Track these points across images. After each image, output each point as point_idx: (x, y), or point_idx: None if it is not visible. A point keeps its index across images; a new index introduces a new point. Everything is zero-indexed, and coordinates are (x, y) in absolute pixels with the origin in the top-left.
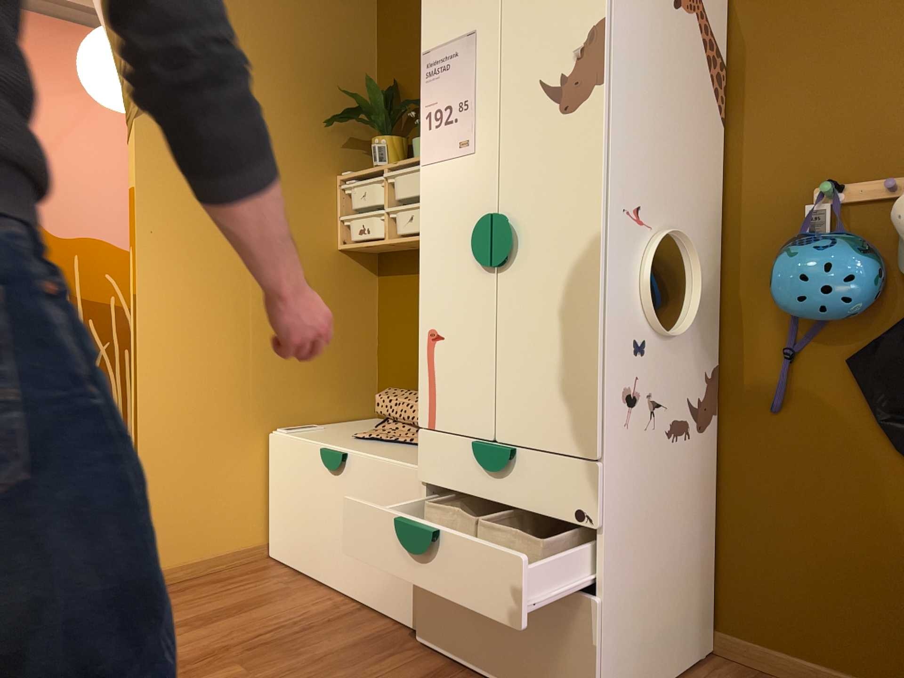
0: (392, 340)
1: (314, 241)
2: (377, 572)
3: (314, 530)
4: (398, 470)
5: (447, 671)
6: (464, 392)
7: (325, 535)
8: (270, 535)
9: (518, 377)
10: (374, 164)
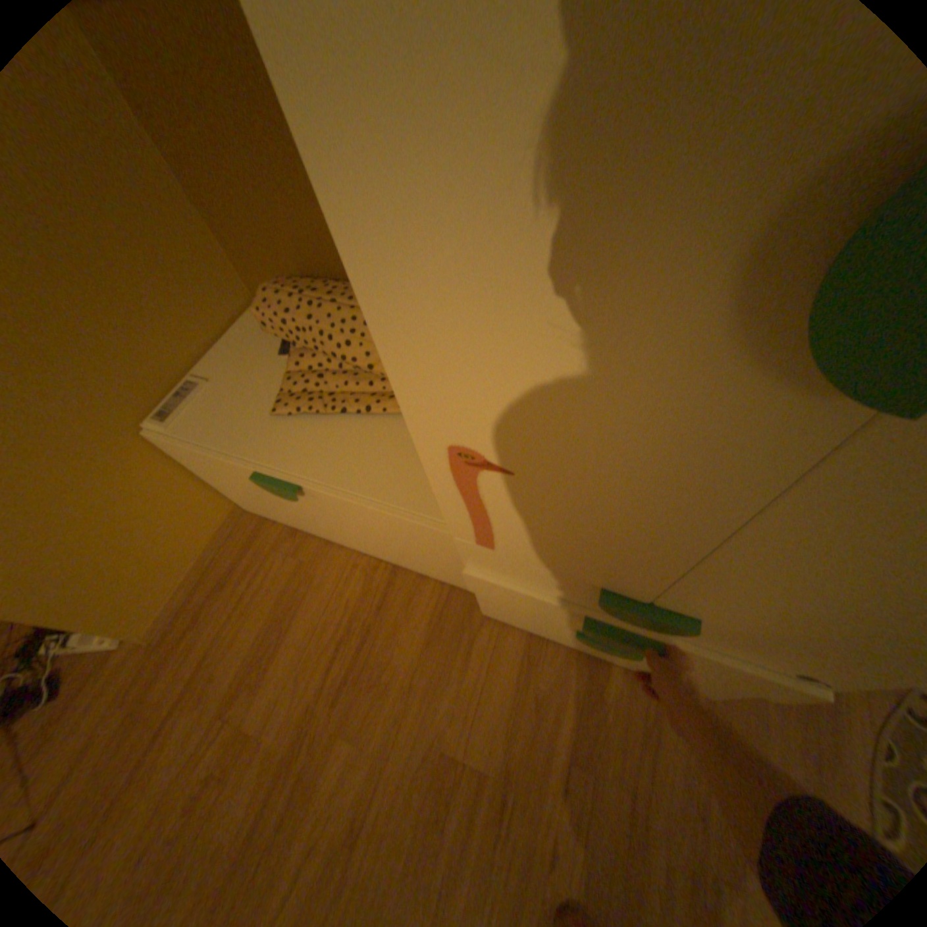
0: (207, 177)
1: None
2: (404, 558)
3: (294, 515)
4: (409, 521)
5: (532, 644)
6: (578, 547)
7: (313, 522)
8: (232, 495)
9: (776, 587)
10: None
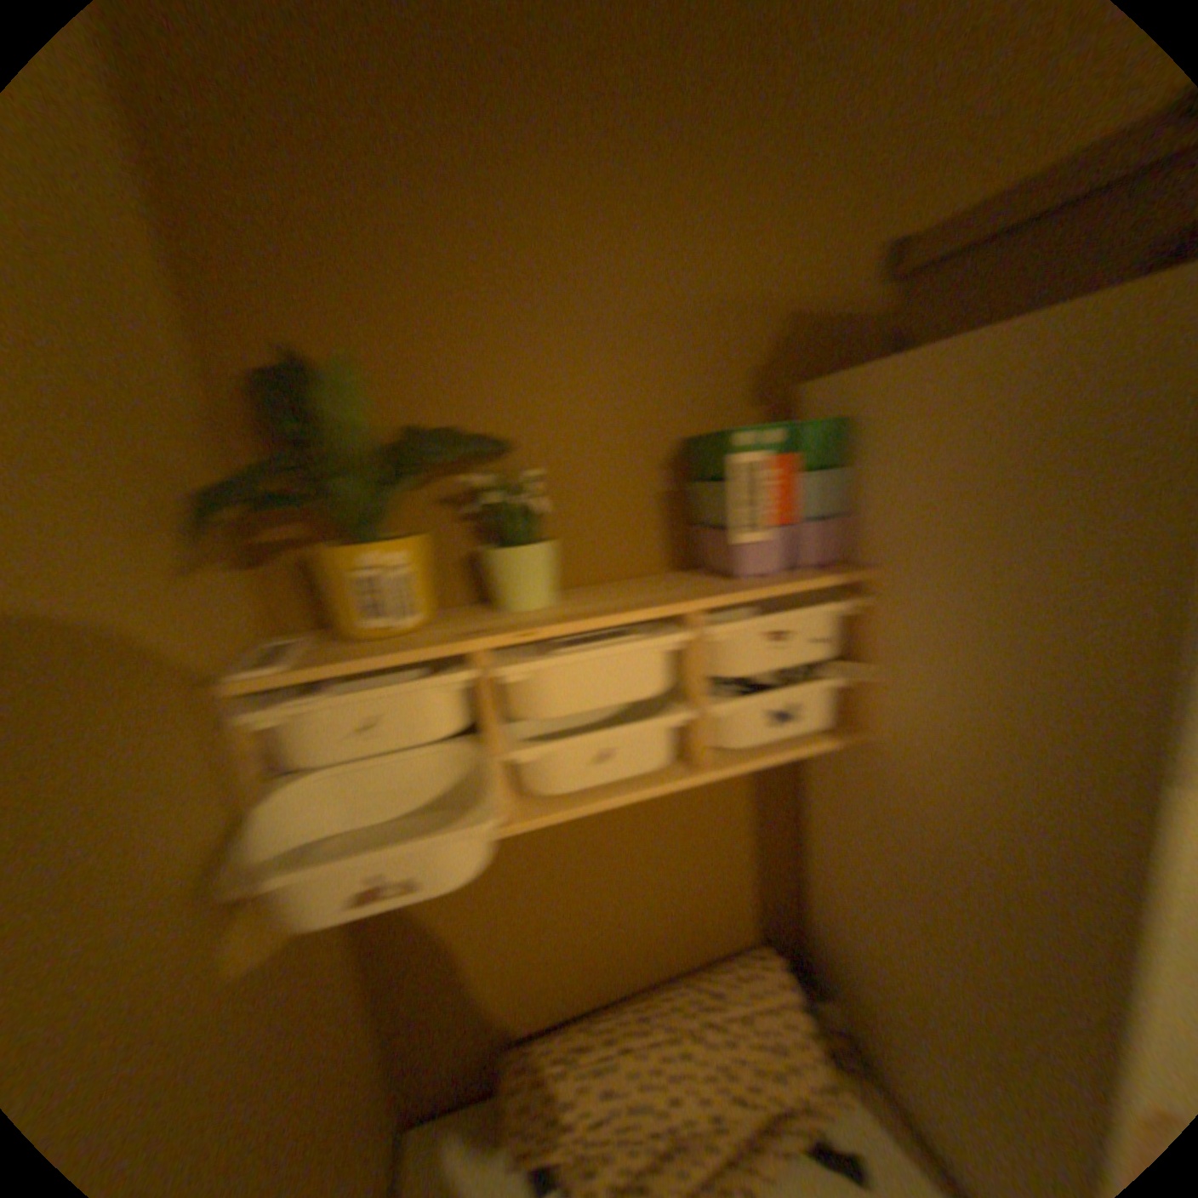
0: (424, 965)
1: (234, 956)
2: None
3: None
4: None
5: None
6: None
7: None
8: None
9: None
10: (367, 620)
